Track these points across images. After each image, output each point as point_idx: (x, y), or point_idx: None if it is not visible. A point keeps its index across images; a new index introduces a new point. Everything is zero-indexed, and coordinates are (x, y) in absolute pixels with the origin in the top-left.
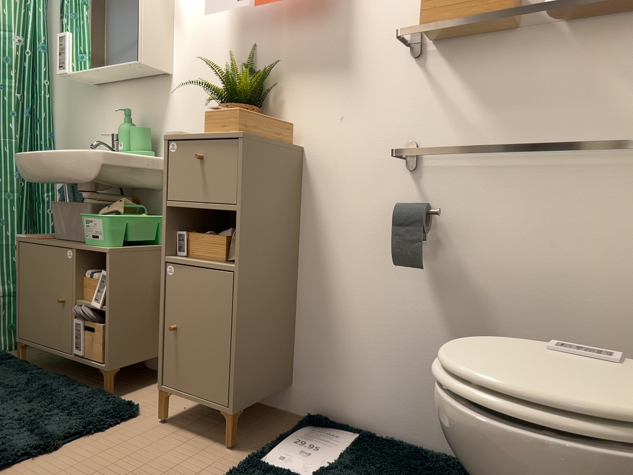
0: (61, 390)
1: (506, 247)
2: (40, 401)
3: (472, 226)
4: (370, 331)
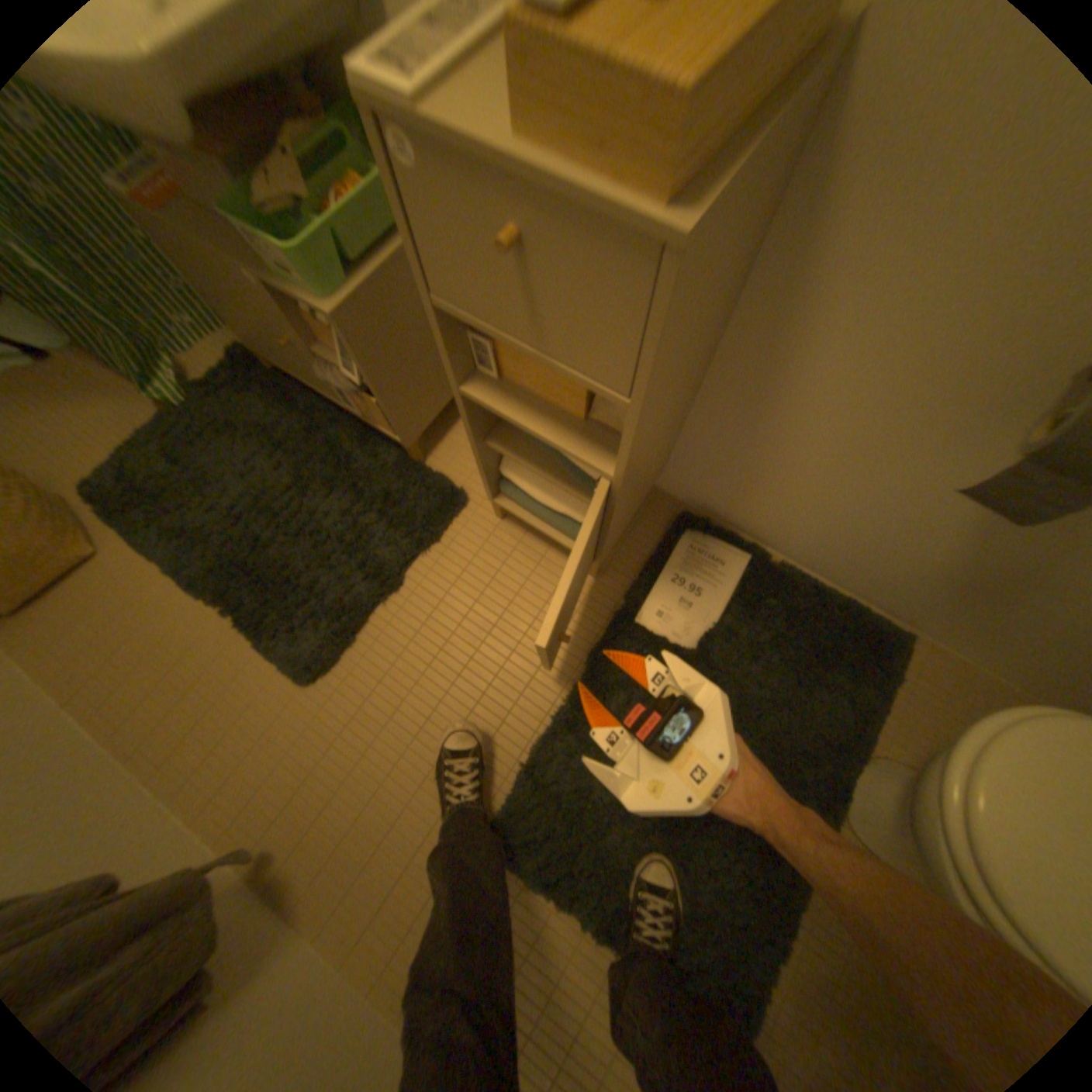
0: (360, 461)
1: None
2: (347, 493)
3: None
4: (823, 479)
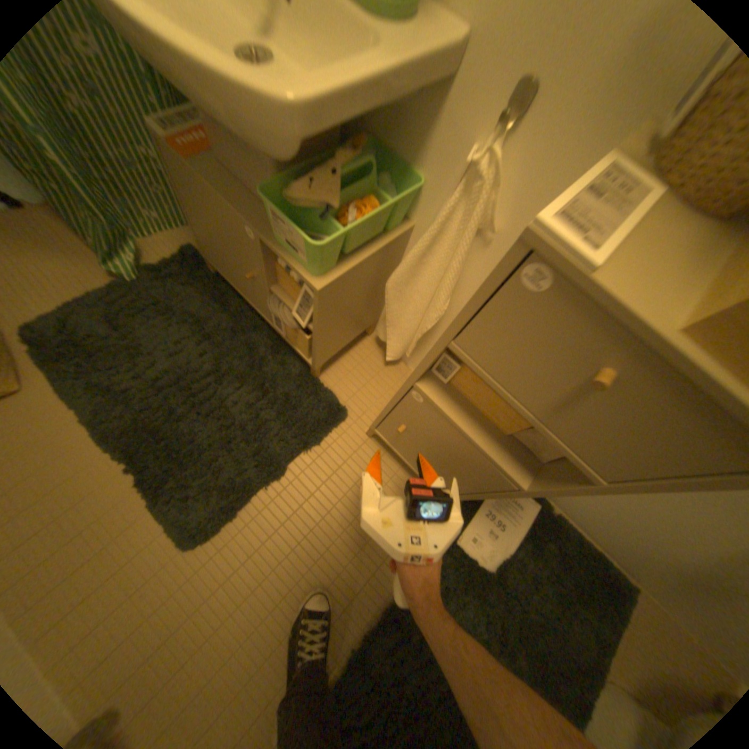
0: (270, 364)
1: None
2: (255, 388)
3: None
4: None
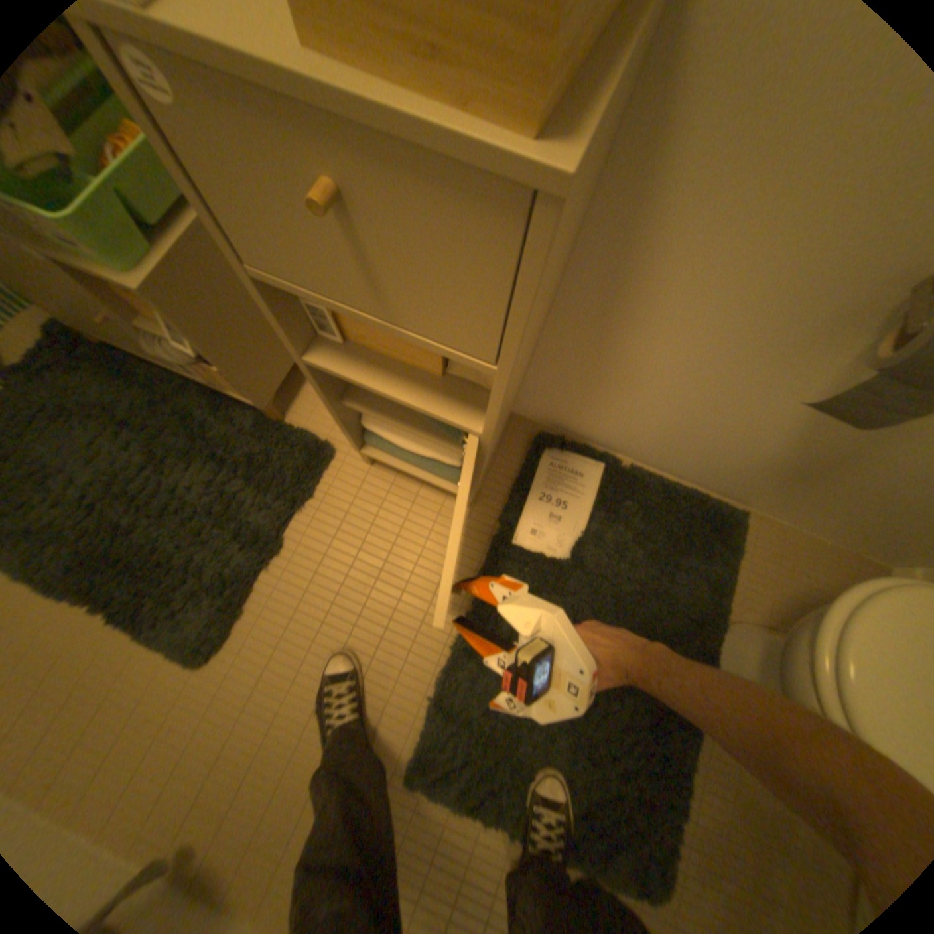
0: (213, 427)
1: None
2: (205, 463)
3: None
4: (666, 394)
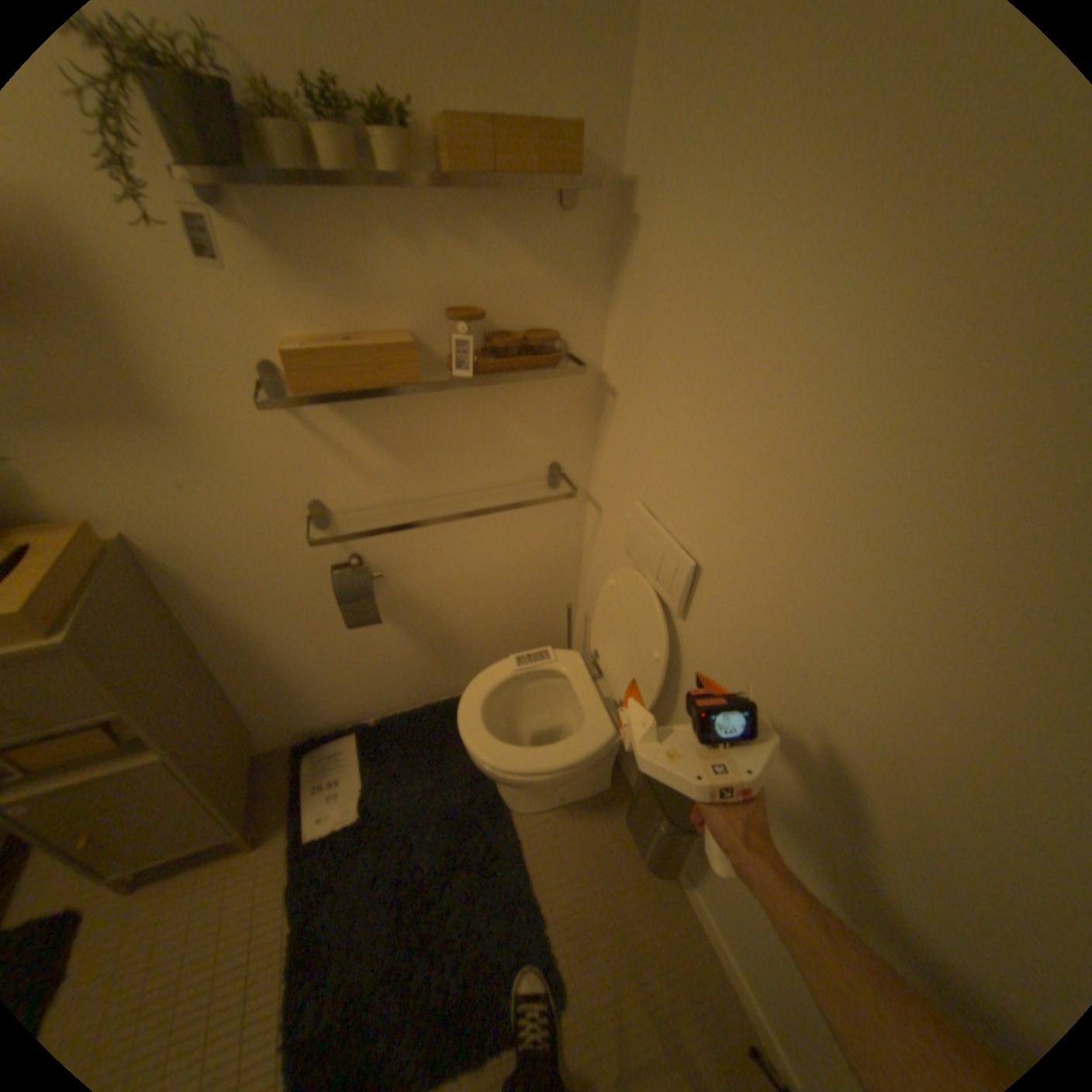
0: None
1: (442, 567)
2: None
3: (408, 561)
4: (328, 666)
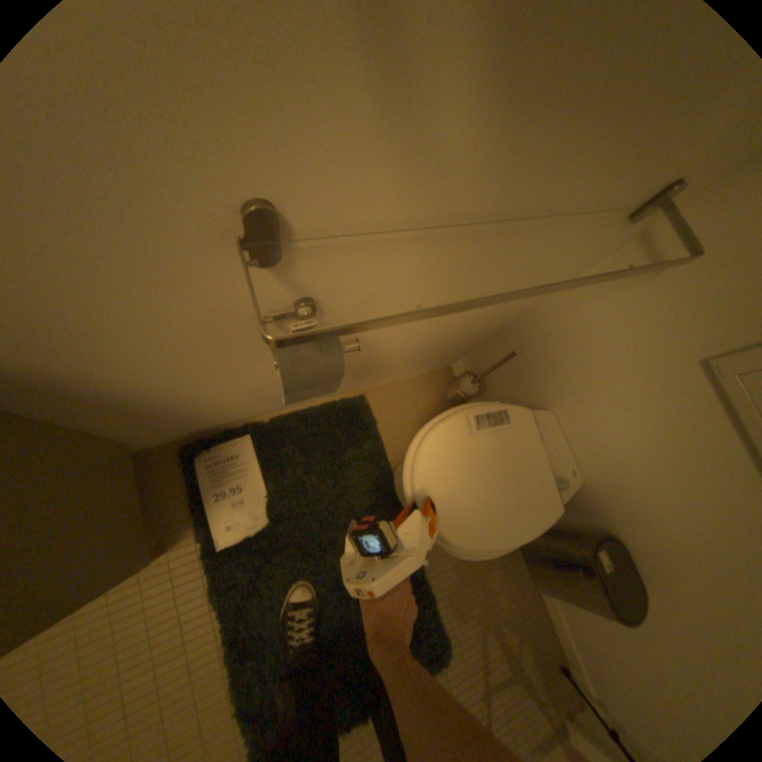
0: None
1: (414, 306)
2: None
3: (378, 300)
4: (227, 395)
